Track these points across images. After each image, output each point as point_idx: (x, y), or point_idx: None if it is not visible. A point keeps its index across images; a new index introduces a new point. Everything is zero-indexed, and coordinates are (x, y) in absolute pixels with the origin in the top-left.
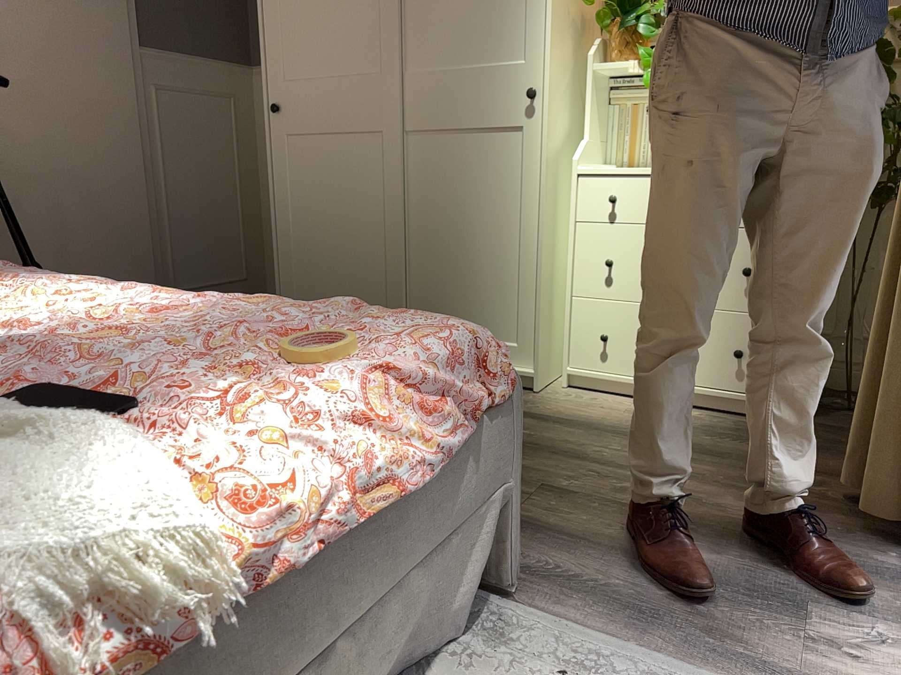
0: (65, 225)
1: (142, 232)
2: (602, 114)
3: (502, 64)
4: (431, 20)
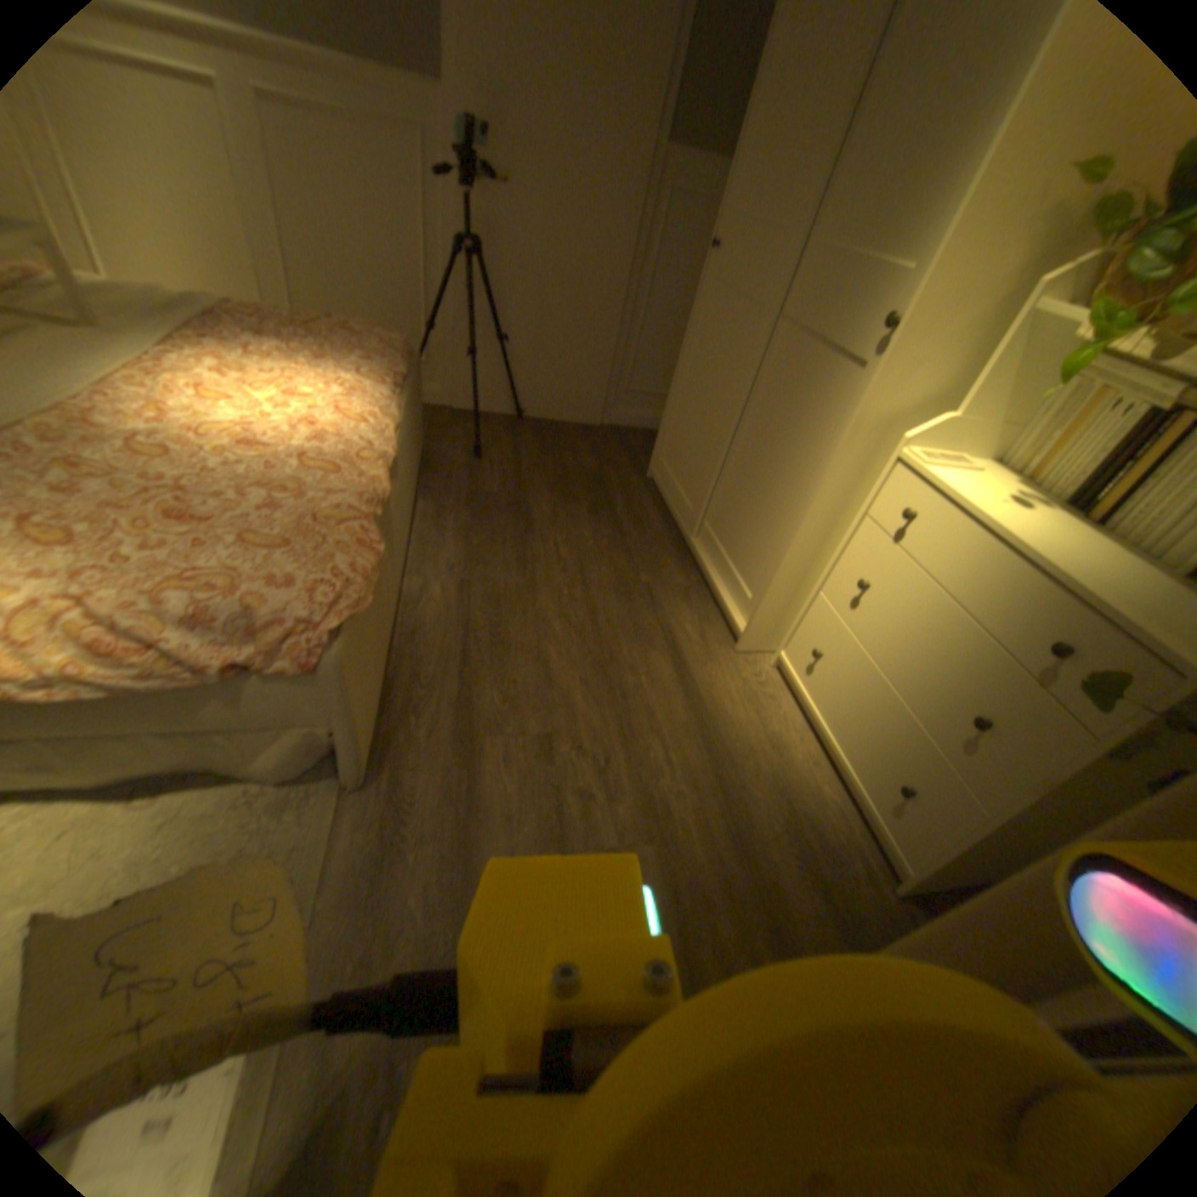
0: (545, 307)
1: (609, 329)
2: (1037, 382)
3: (896, 258)
4: (866, 162)
